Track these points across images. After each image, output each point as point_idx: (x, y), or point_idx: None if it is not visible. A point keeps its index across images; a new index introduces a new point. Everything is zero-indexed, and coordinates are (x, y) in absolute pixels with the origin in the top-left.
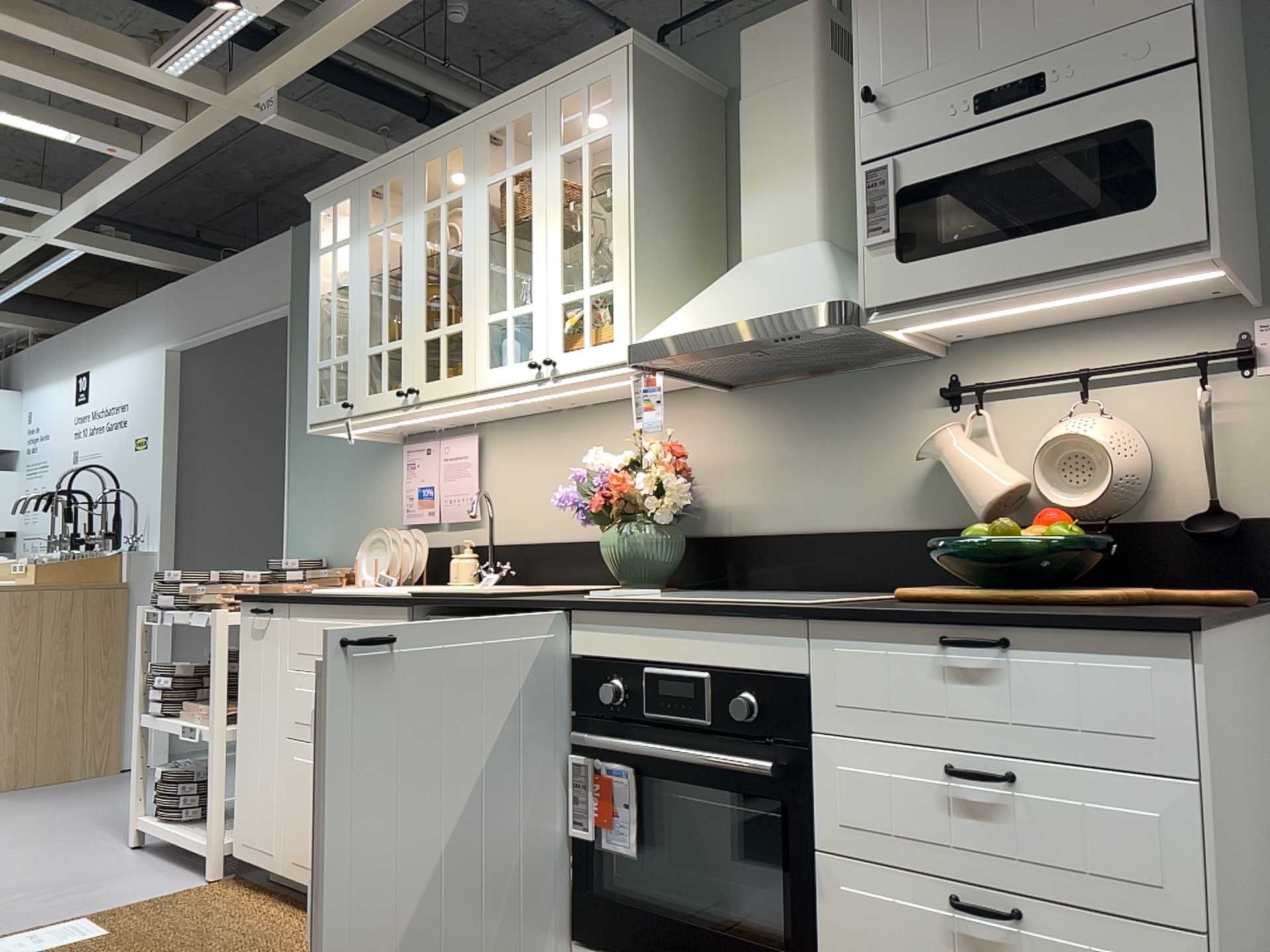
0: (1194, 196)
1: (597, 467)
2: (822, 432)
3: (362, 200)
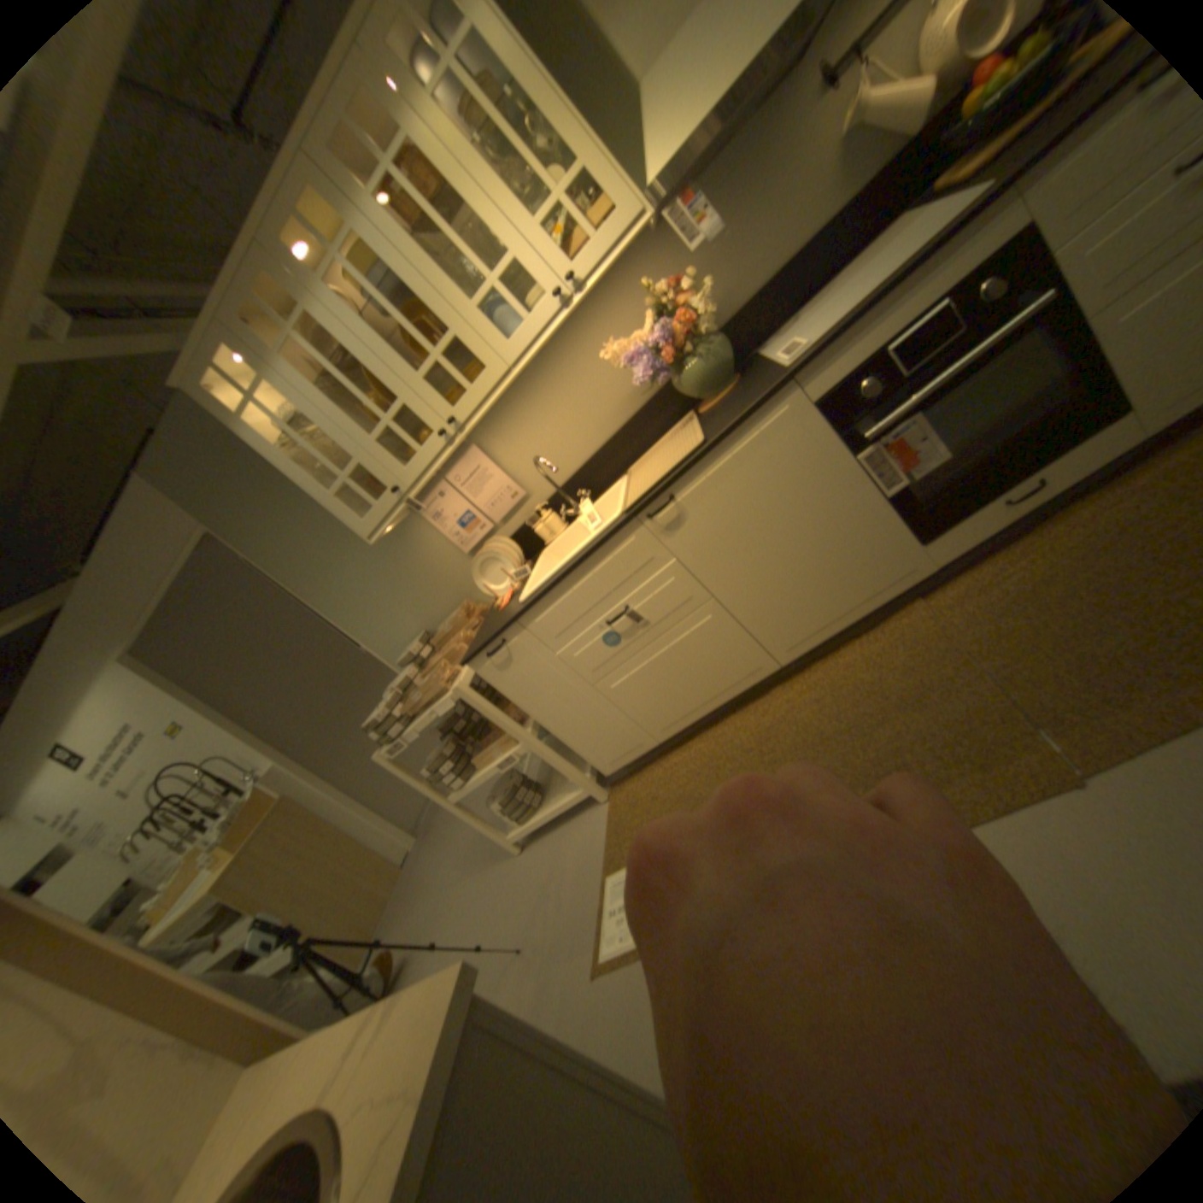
0: None
1: (620, 354)
2: (750, 192)
3: (238, 332)
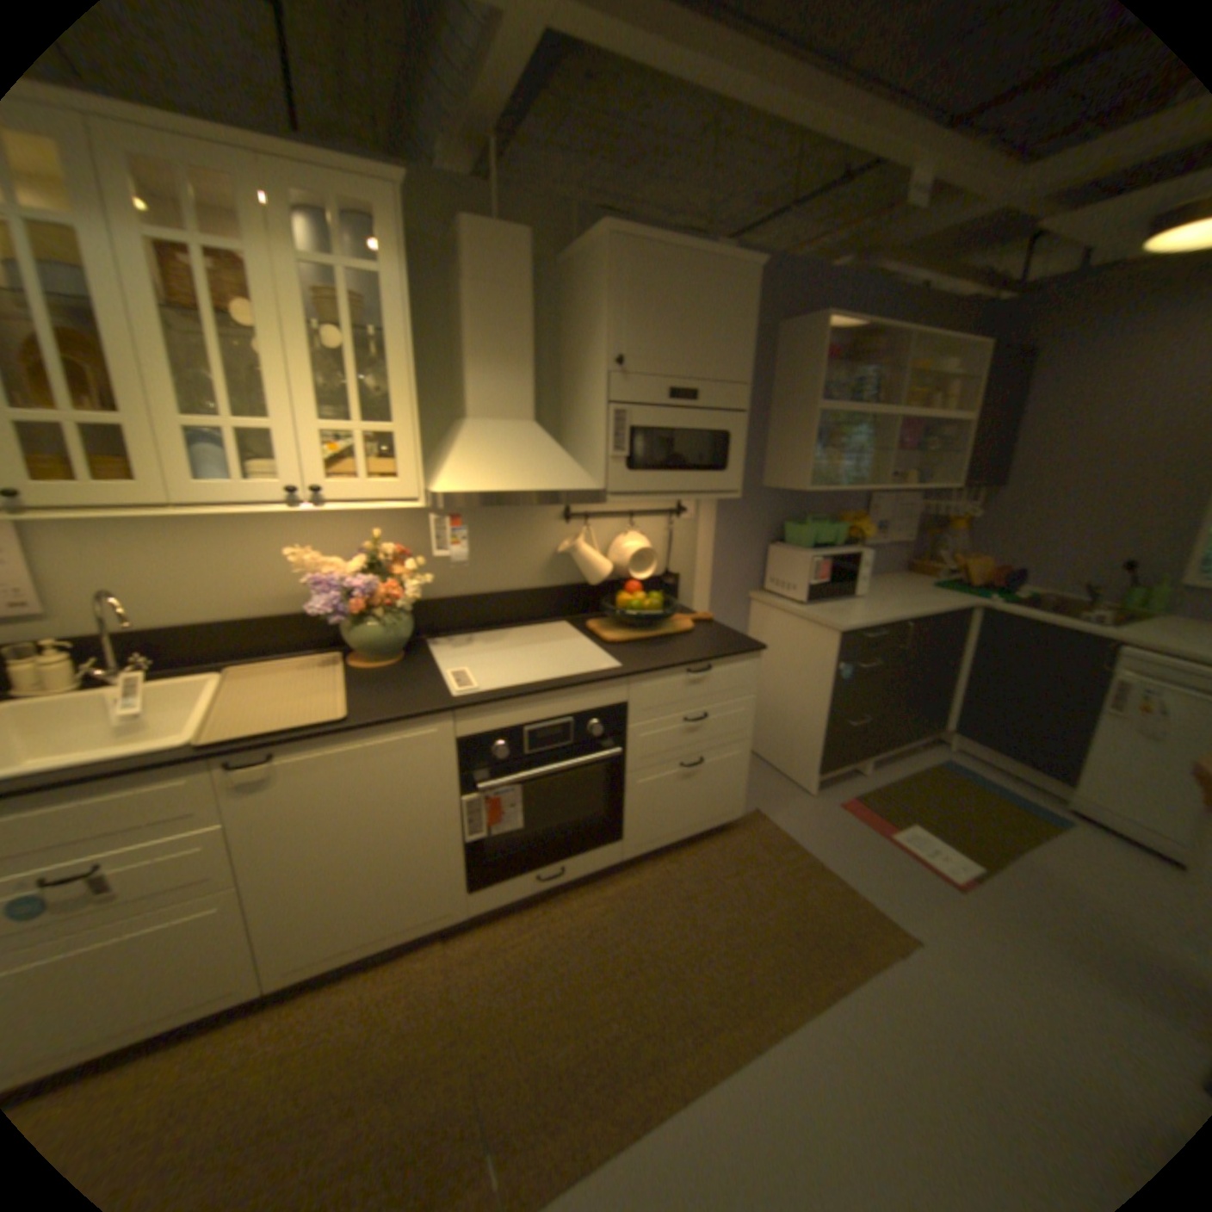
0: (741, 472)
1: (309, 564)
2: (490, 532)
3: None
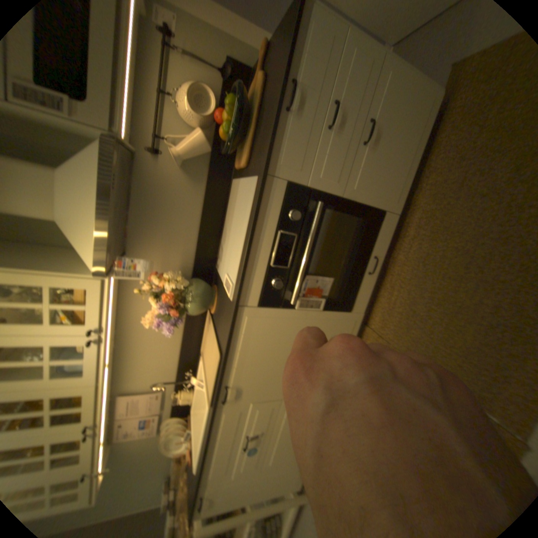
0: None
1: (153, 318)
2: (159, 212)
3: None
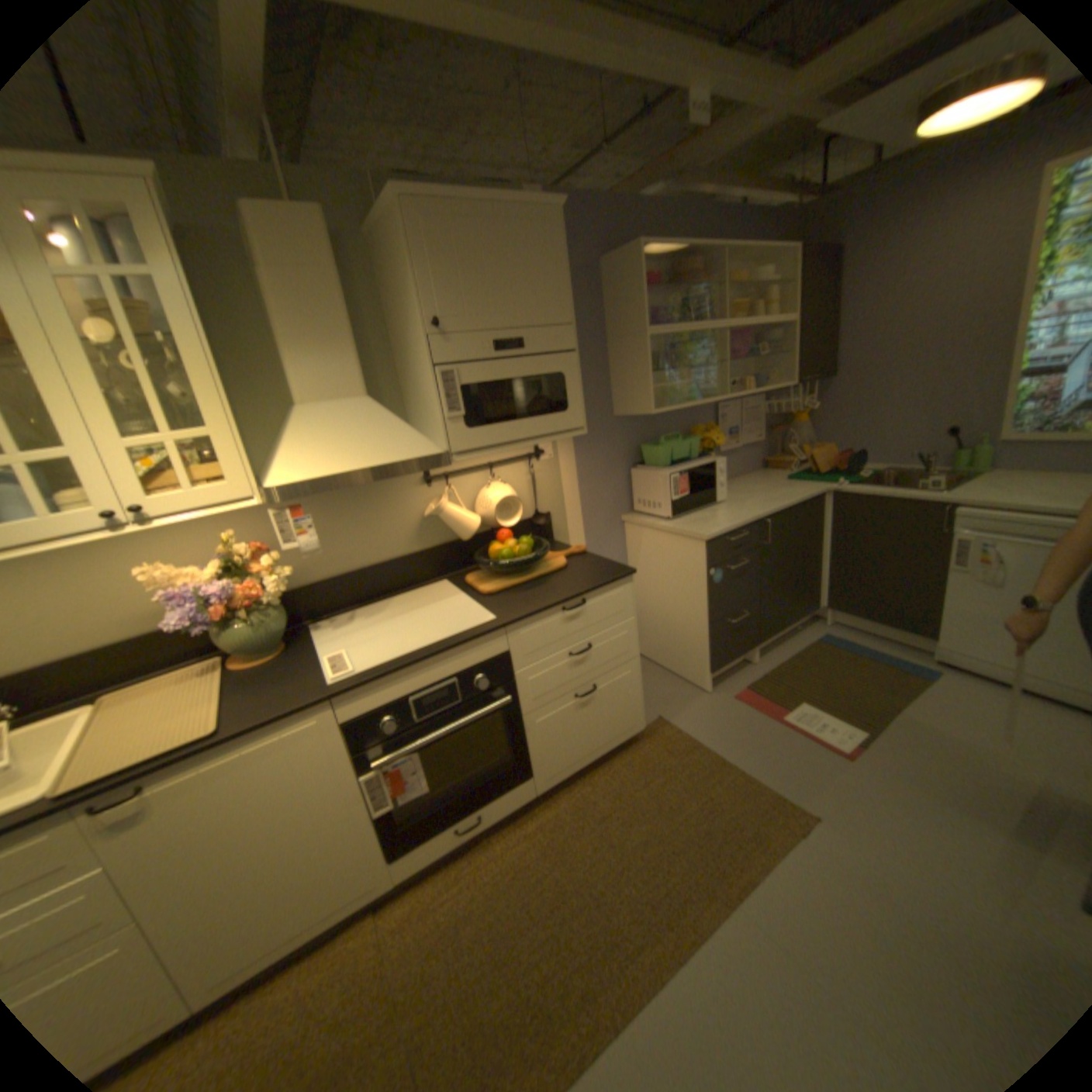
0: (580, 409)
1: (157, 579)
2: (350, 509)
3: None
